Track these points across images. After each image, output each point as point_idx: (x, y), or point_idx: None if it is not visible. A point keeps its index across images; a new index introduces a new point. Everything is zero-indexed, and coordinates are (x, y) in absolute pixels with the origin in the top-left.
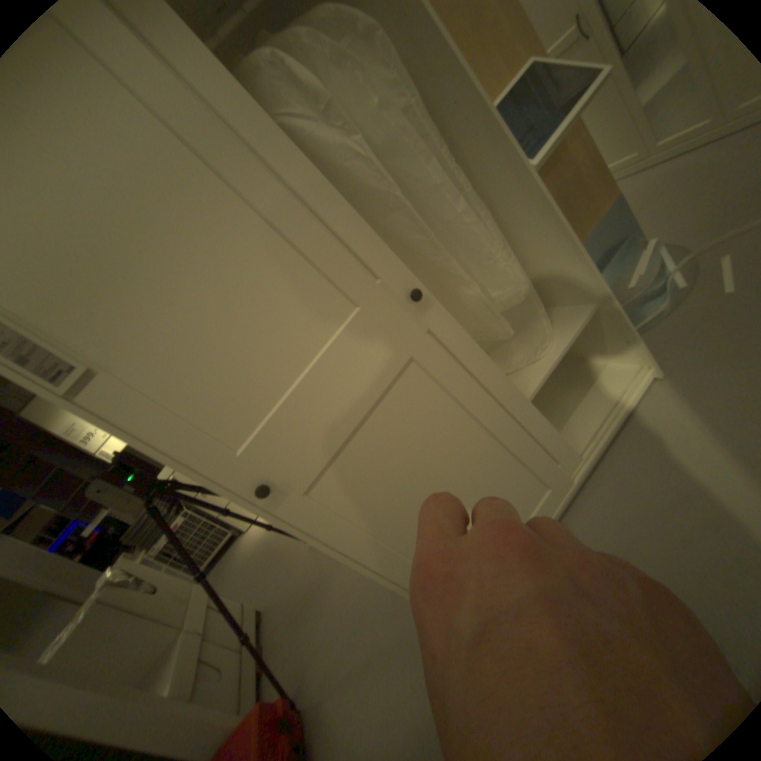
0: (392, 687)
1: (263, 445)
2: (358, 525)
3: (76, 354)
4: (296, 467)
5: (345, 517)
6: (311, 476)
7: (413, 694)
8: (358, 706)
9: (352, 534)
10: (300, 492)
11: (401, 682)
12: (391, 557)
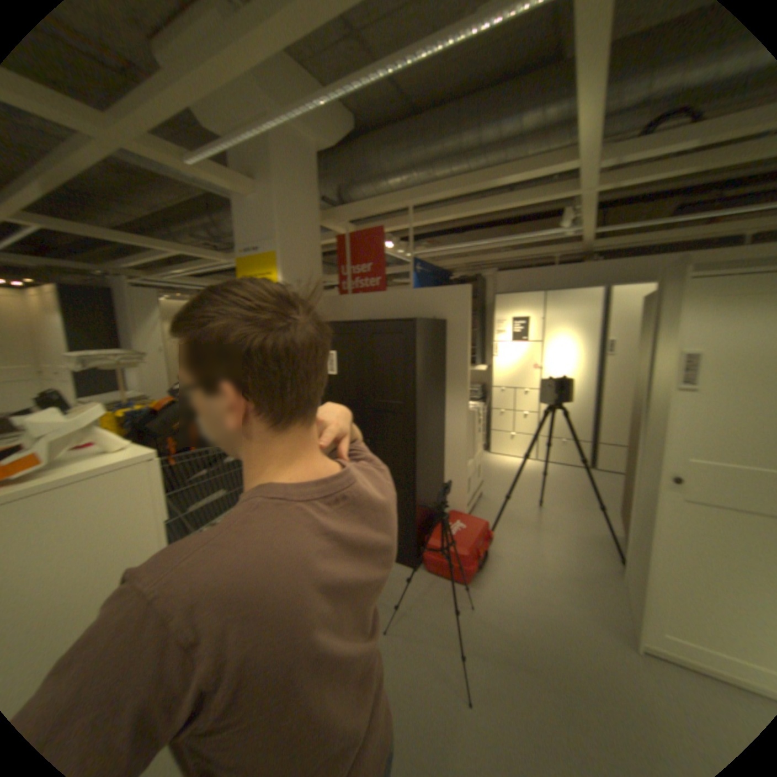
0: (552, 599)
1: (703, 469)
2: (681, 538)
3: (702, 380)
4: (700, 491)
5: (682, 528)
6: (699, 501)
7: (564, 614)
8: (523, 581)
9: (673, 537)
10: (686, 499)
11: (560, 604)
12: (670, 566)
